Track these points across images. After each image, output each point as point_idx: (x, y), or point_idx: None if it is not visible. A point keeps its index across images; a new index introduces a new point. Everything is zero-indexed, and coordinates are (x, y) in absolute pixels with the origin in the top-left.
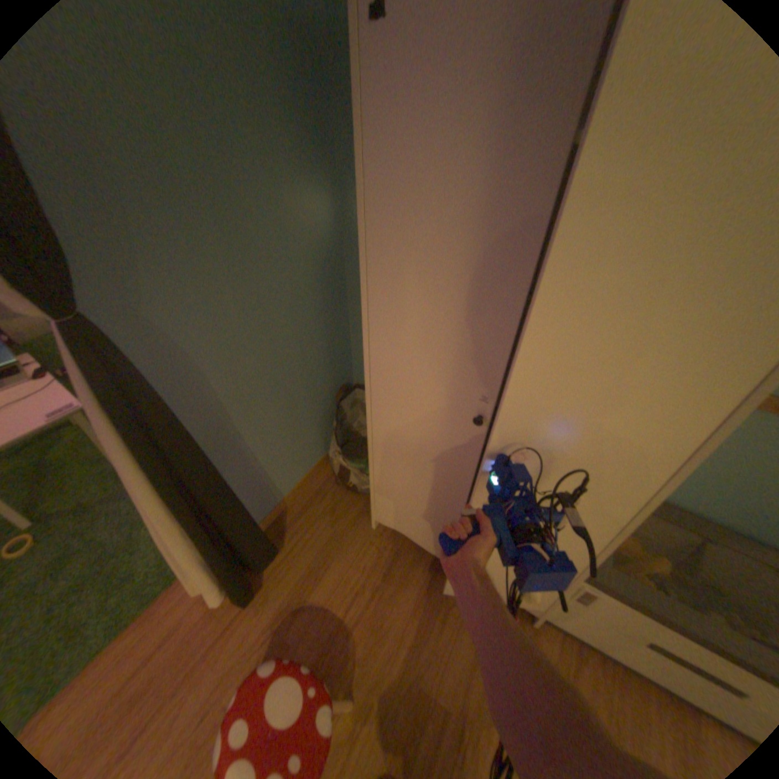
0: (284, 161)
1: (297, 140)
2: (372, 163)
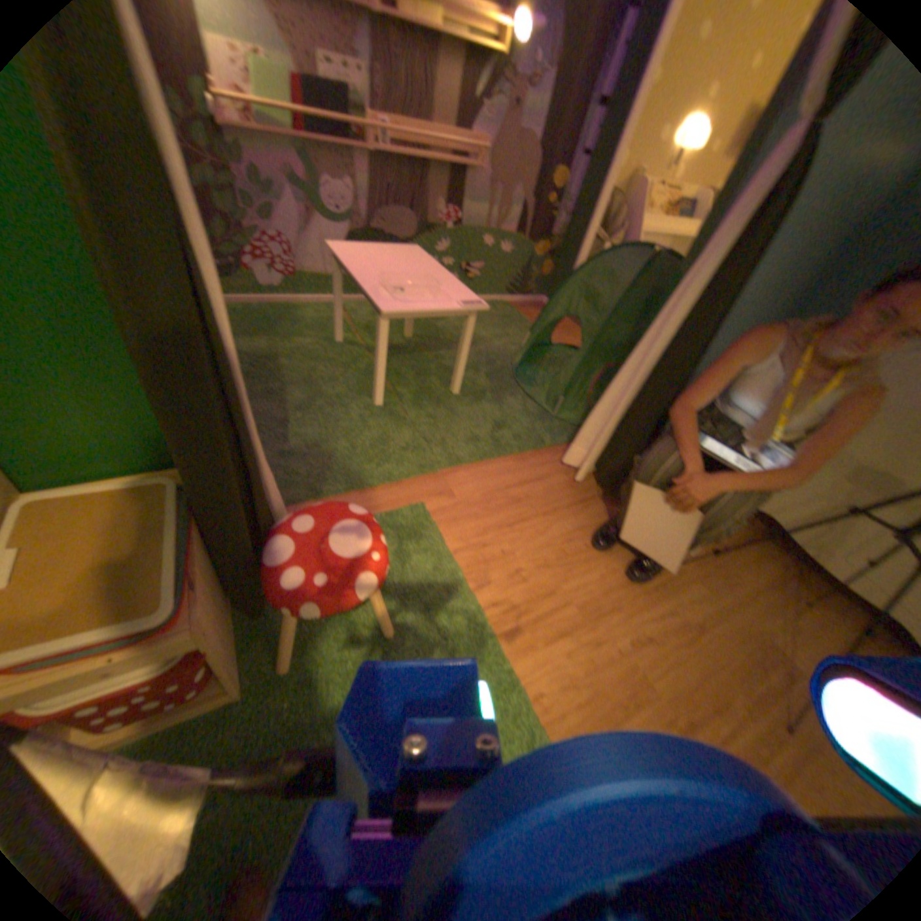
0: None
1: None
2: None
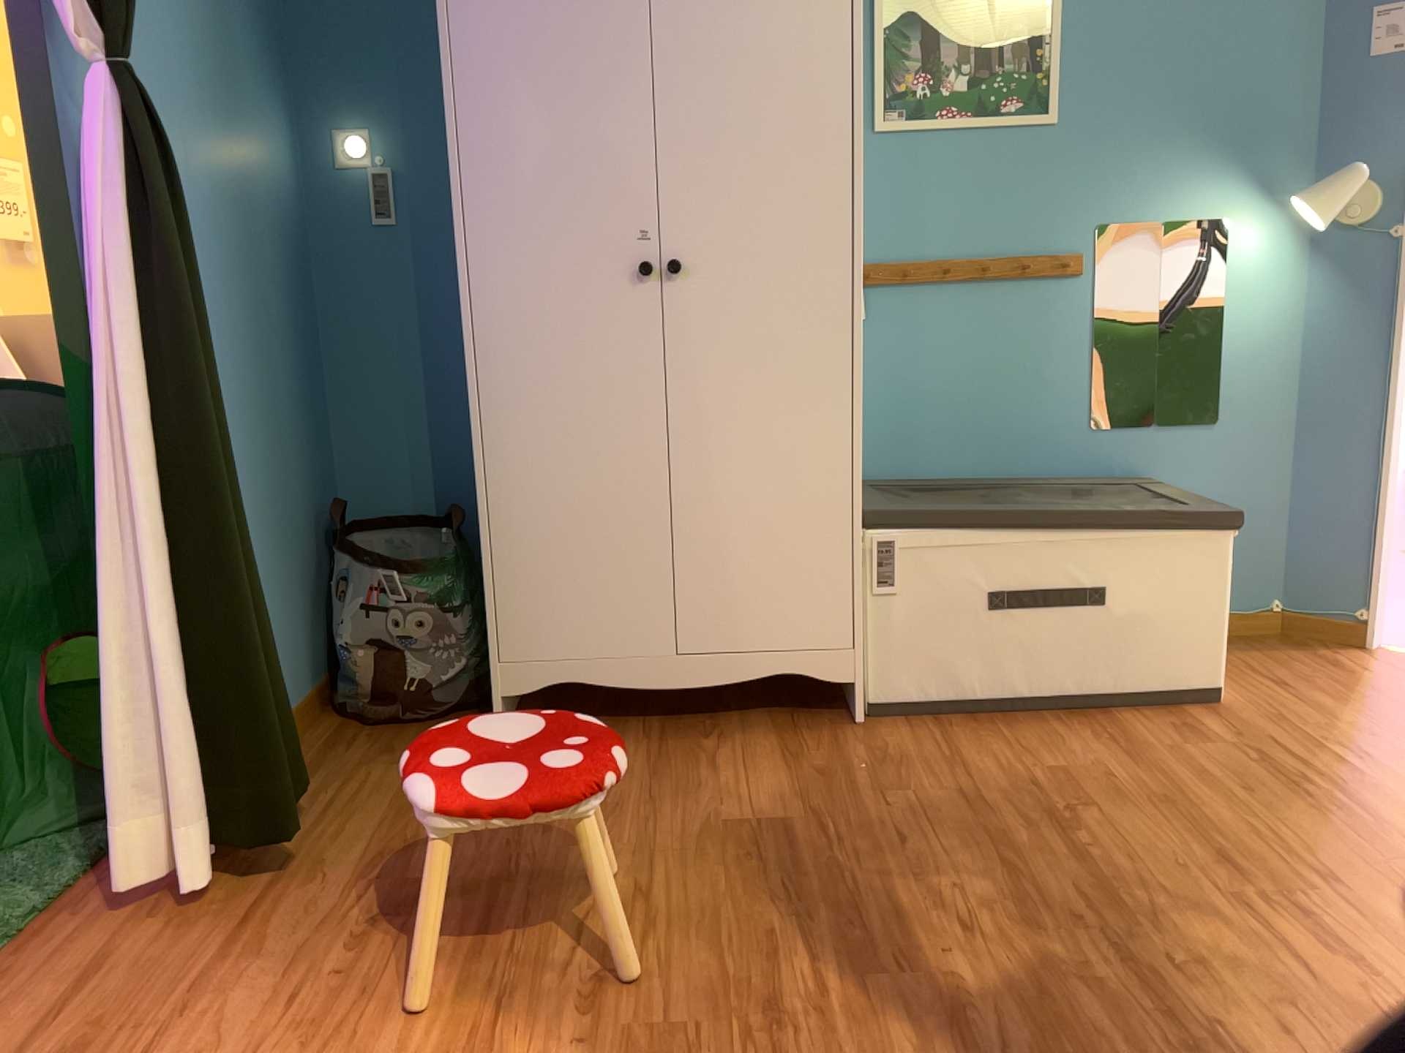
0: (246, 55)
1: (257, 38)
2: None
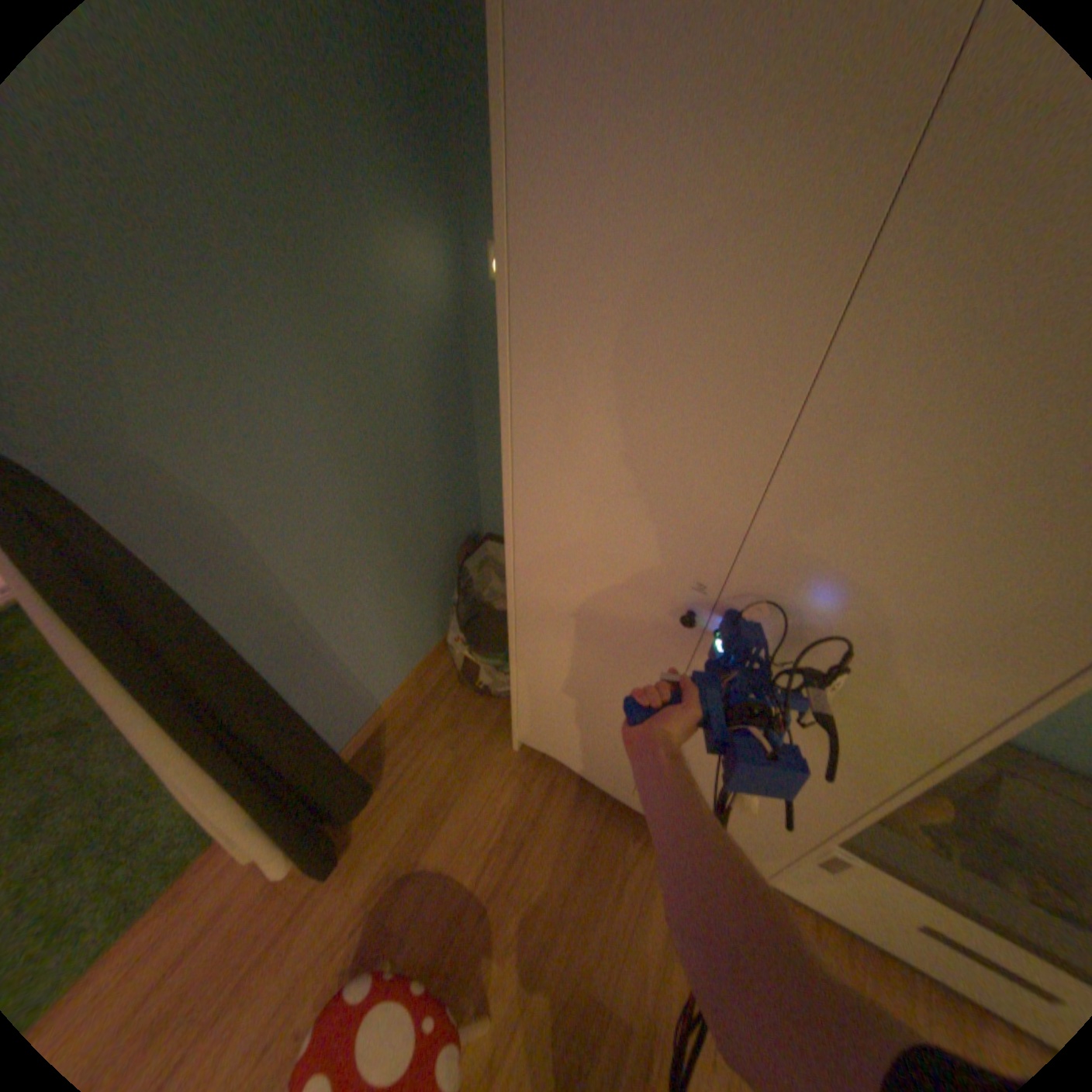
0: (367, 182)
1: (388, 146)
2: (524, 190)
